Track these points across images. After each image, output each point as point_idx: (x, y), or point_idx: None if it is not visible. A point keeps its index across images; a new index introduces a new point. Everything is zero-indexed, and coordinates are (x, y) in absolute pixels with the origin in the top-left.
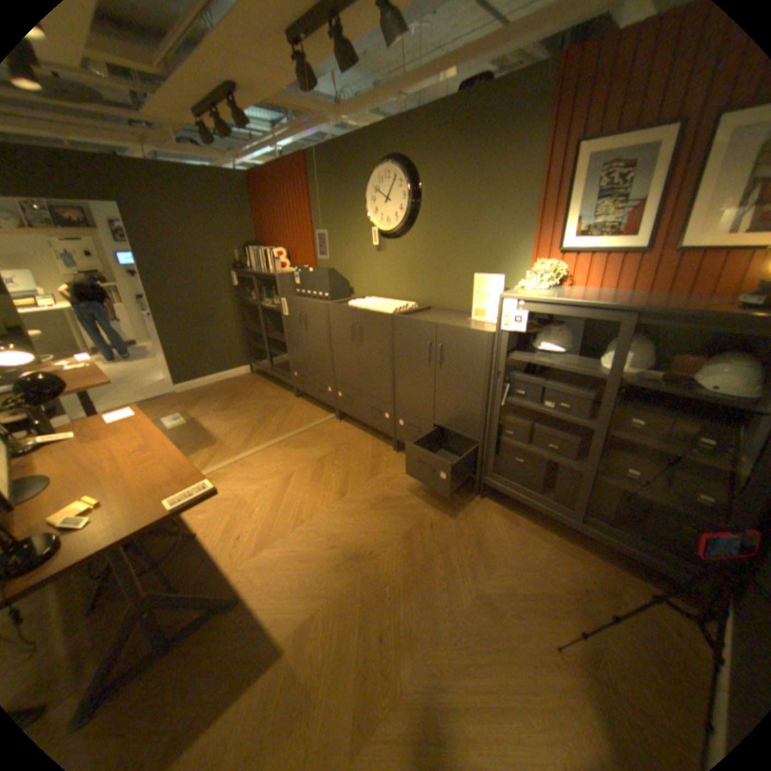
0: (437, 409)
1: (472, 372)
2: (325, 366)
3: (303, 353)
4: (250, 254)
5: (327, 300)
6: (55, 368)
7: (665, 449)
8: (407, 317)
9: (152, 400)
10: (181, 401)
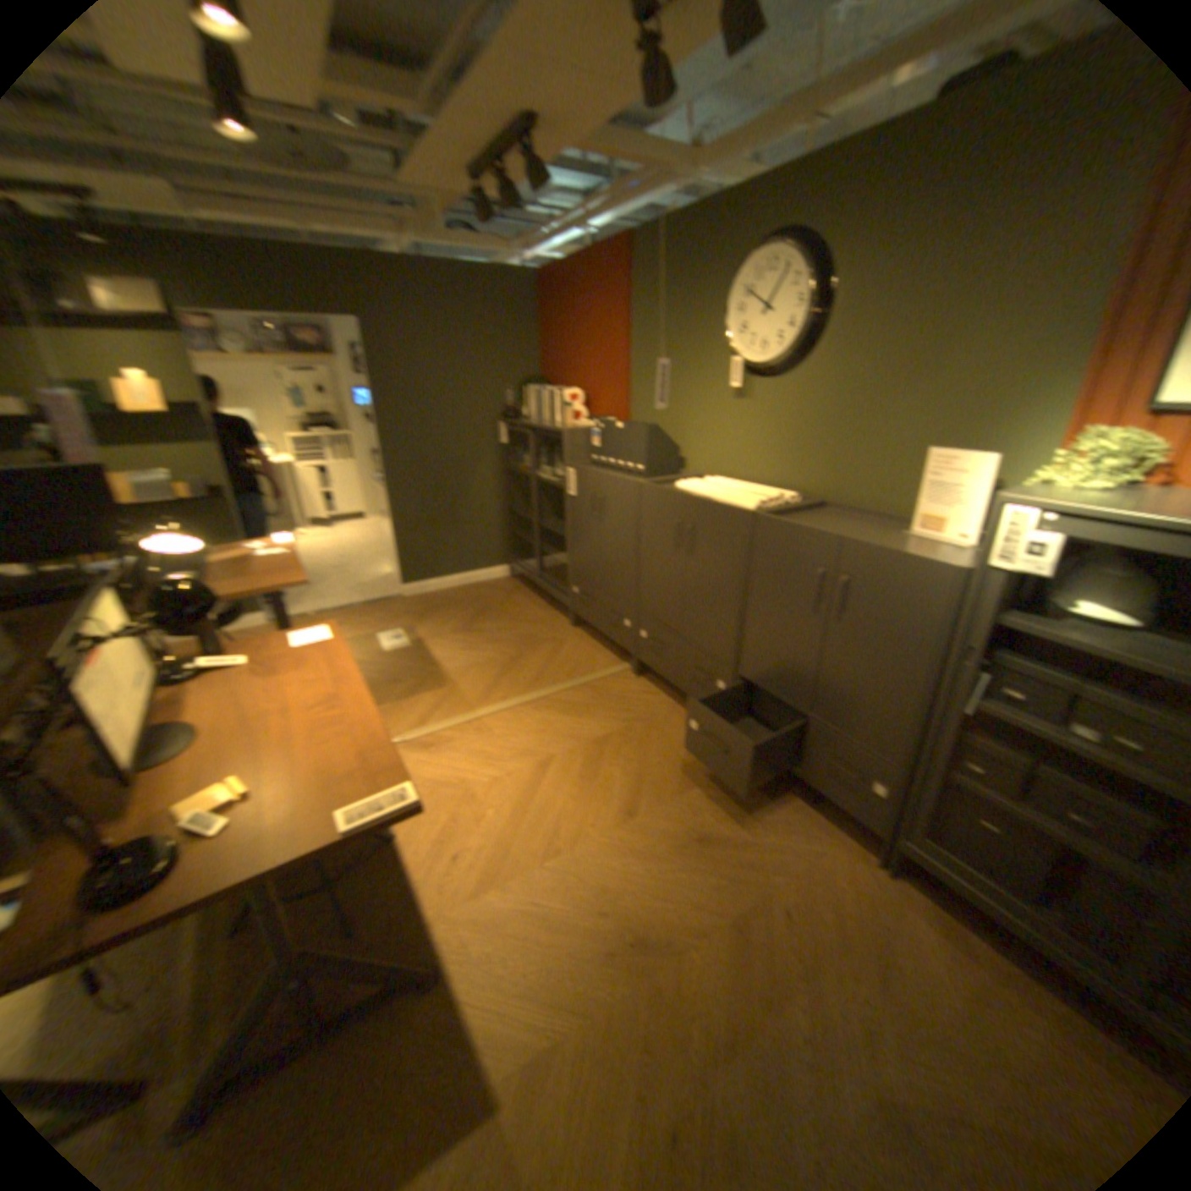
0: (820, 694)
1: (907, 639)
2: (622, 583)
3: (588, 558)
4: (527, 395)
5: (638, 474)
6: (243, 550)
7: None
8: (782, 519)
9: (368, 602)
10: (406, 609)
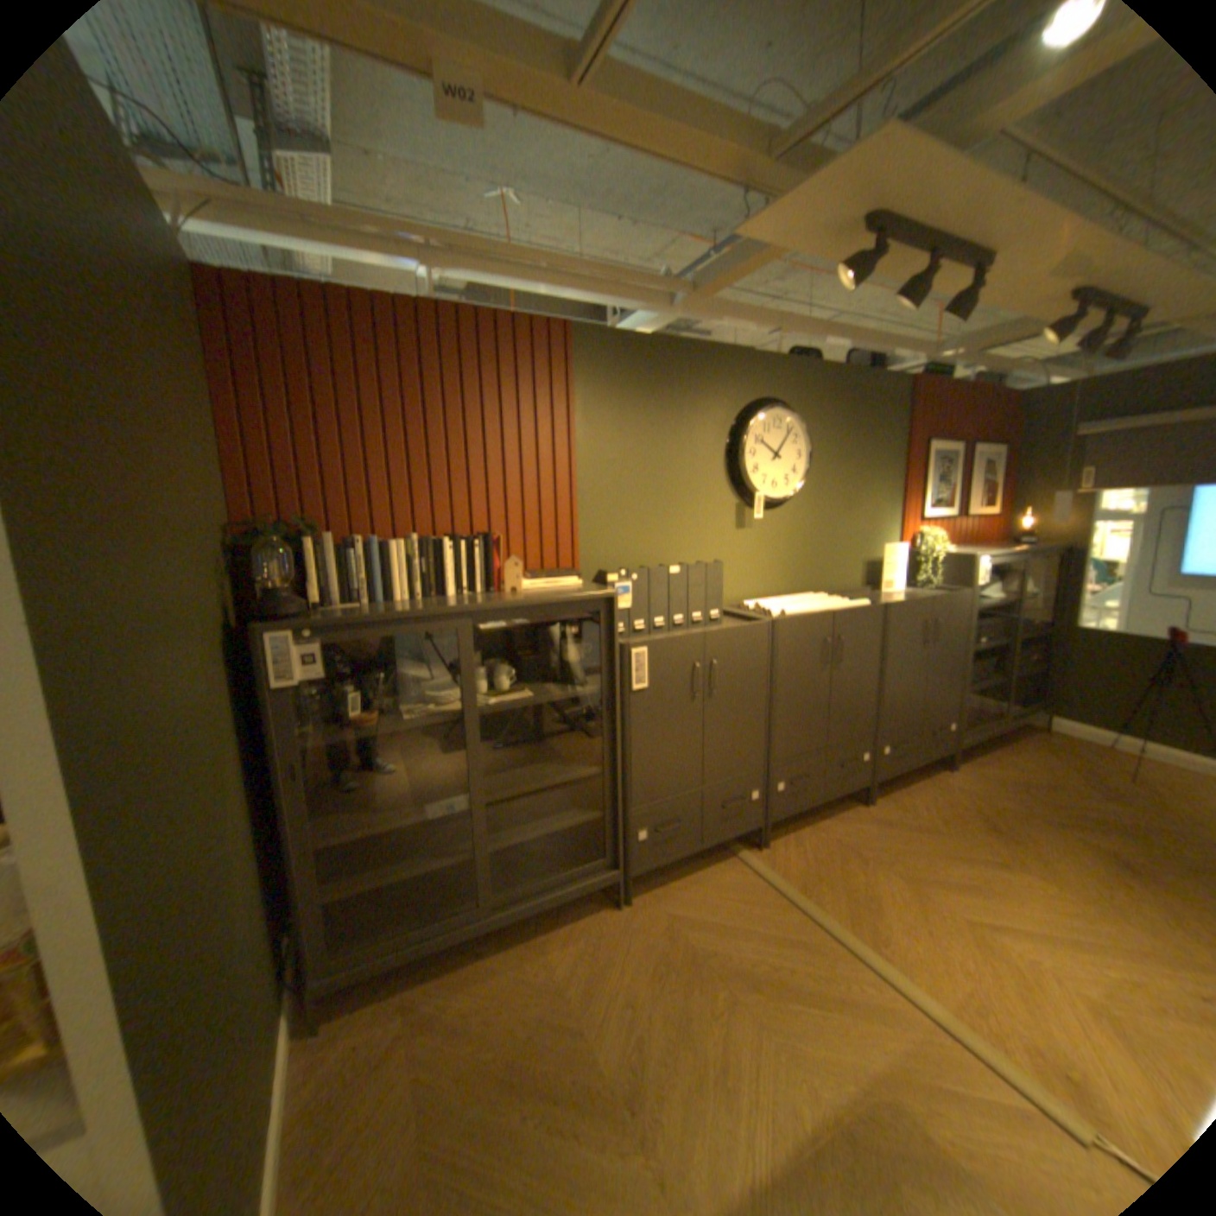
0: (928, 700)
1: (960, 636)
2: (751, 751)
3: (683, 761)
4: (328, 557)
5: (715, 622)
6: None
7: (1032, 637)
8: (904, 600)
9: None
10: None
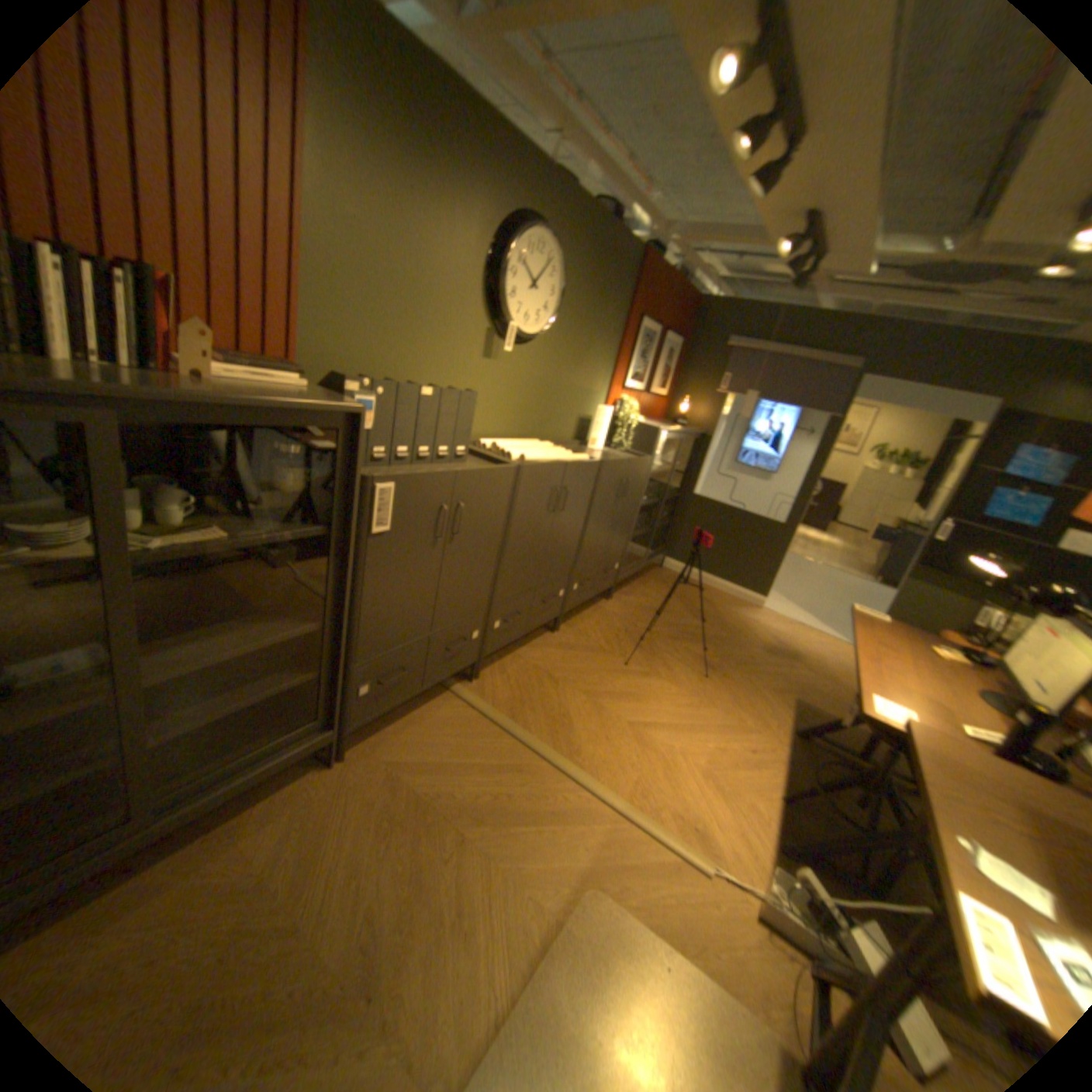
0: (607, 544)
1: (636, 494)
2: (478, 594)
3: (415, 609)
4: None
5: (459, 459)
6: None
7: (668, 498)
8: (611, 460)
9: None
10: None
